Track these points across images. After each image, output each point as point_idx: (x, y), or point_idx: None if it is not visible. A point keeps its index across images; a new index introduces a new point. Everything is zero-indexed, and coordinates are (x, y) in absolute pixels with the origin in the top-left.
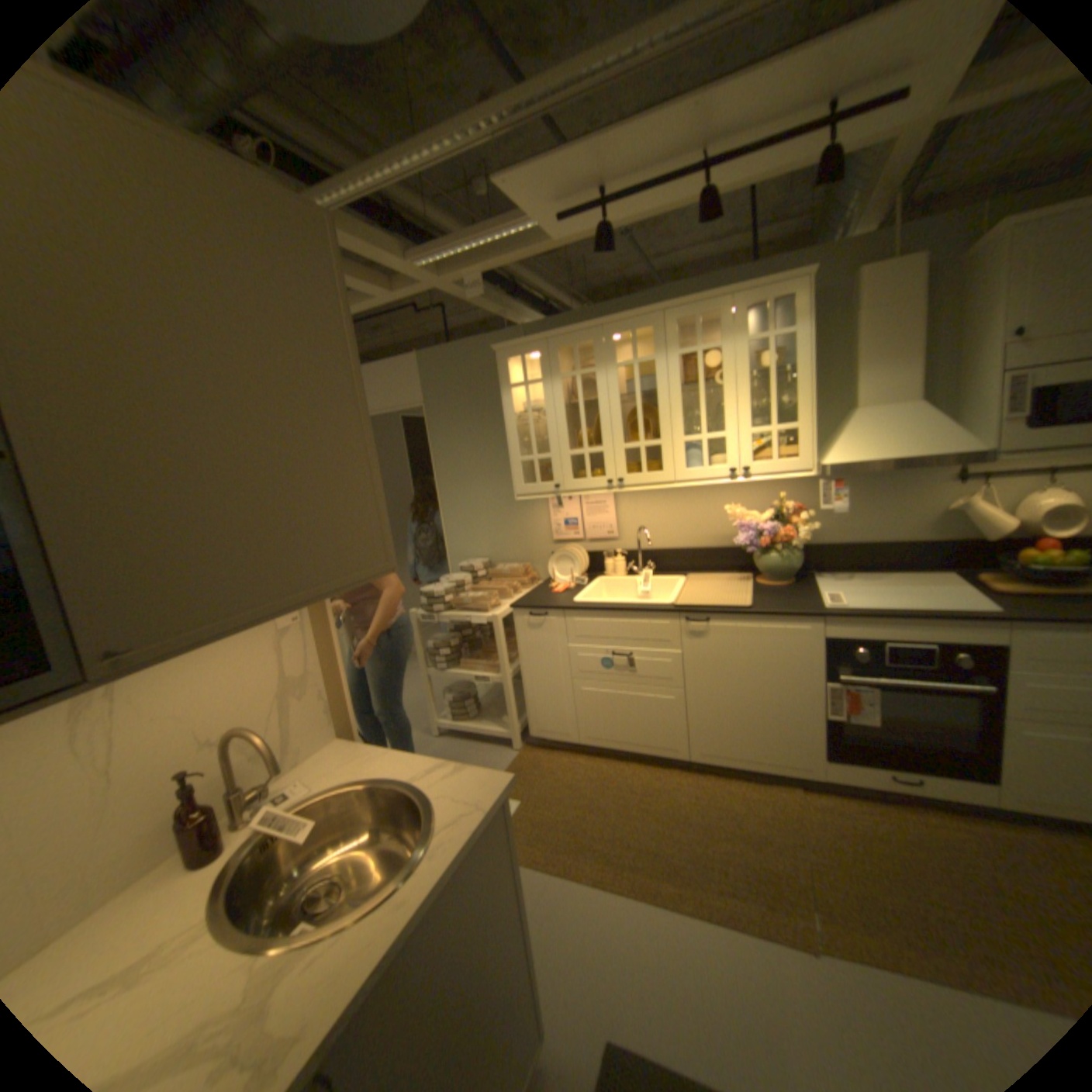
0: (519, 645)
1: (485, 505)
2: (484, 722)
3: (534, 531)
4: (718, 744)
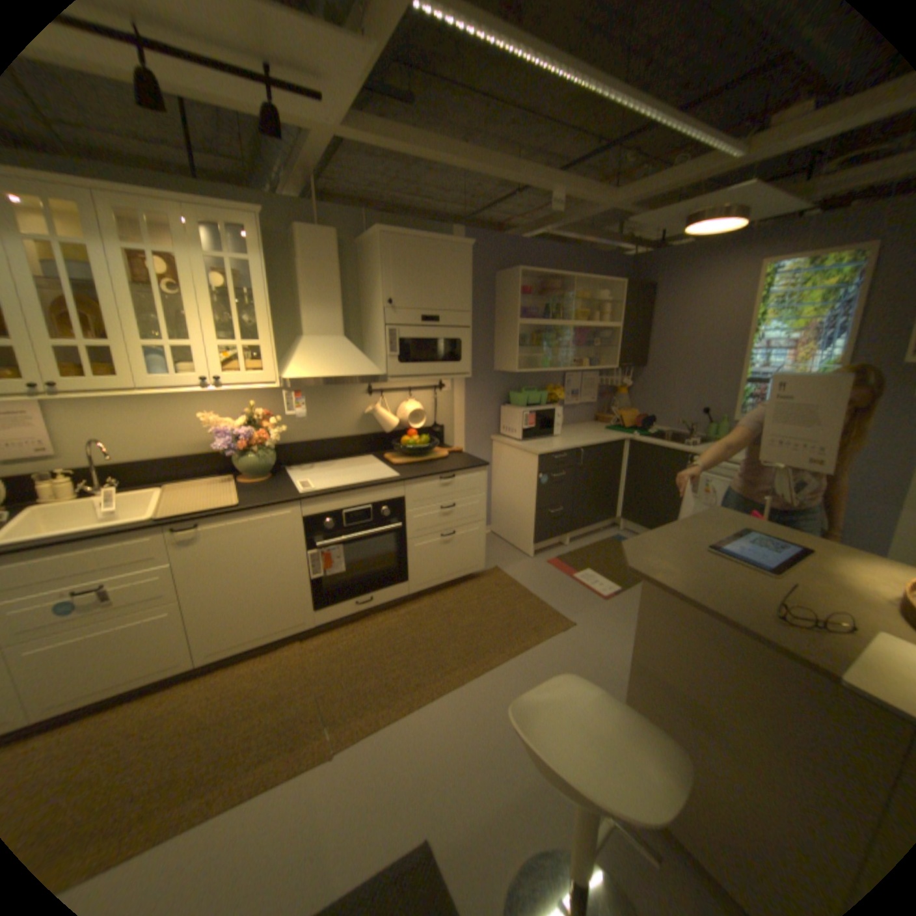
0: None
1: None
2: None
3: None
4: (222, 637)
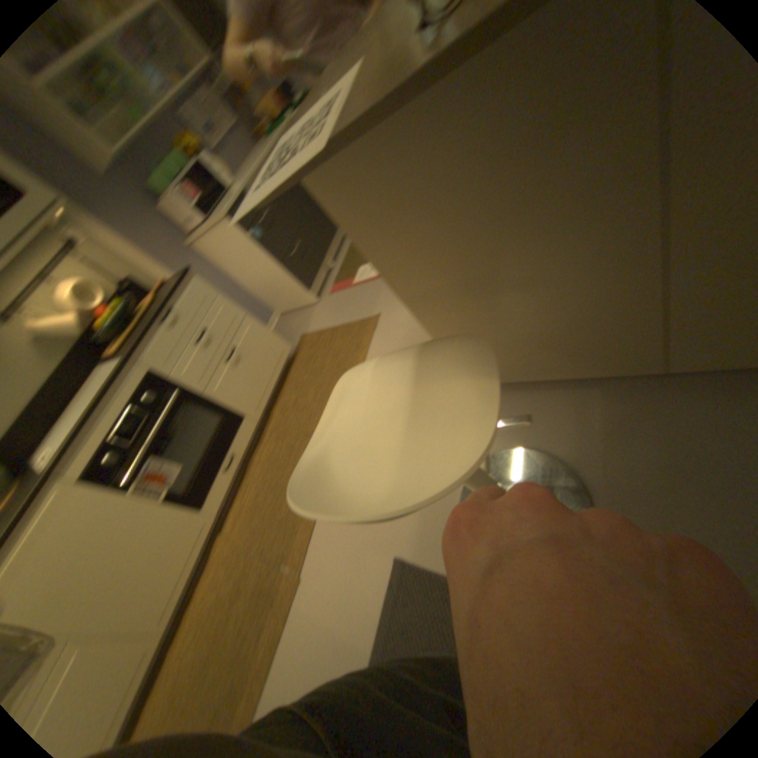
0: None
1: None
2: None
3: None
4: (151, 609)
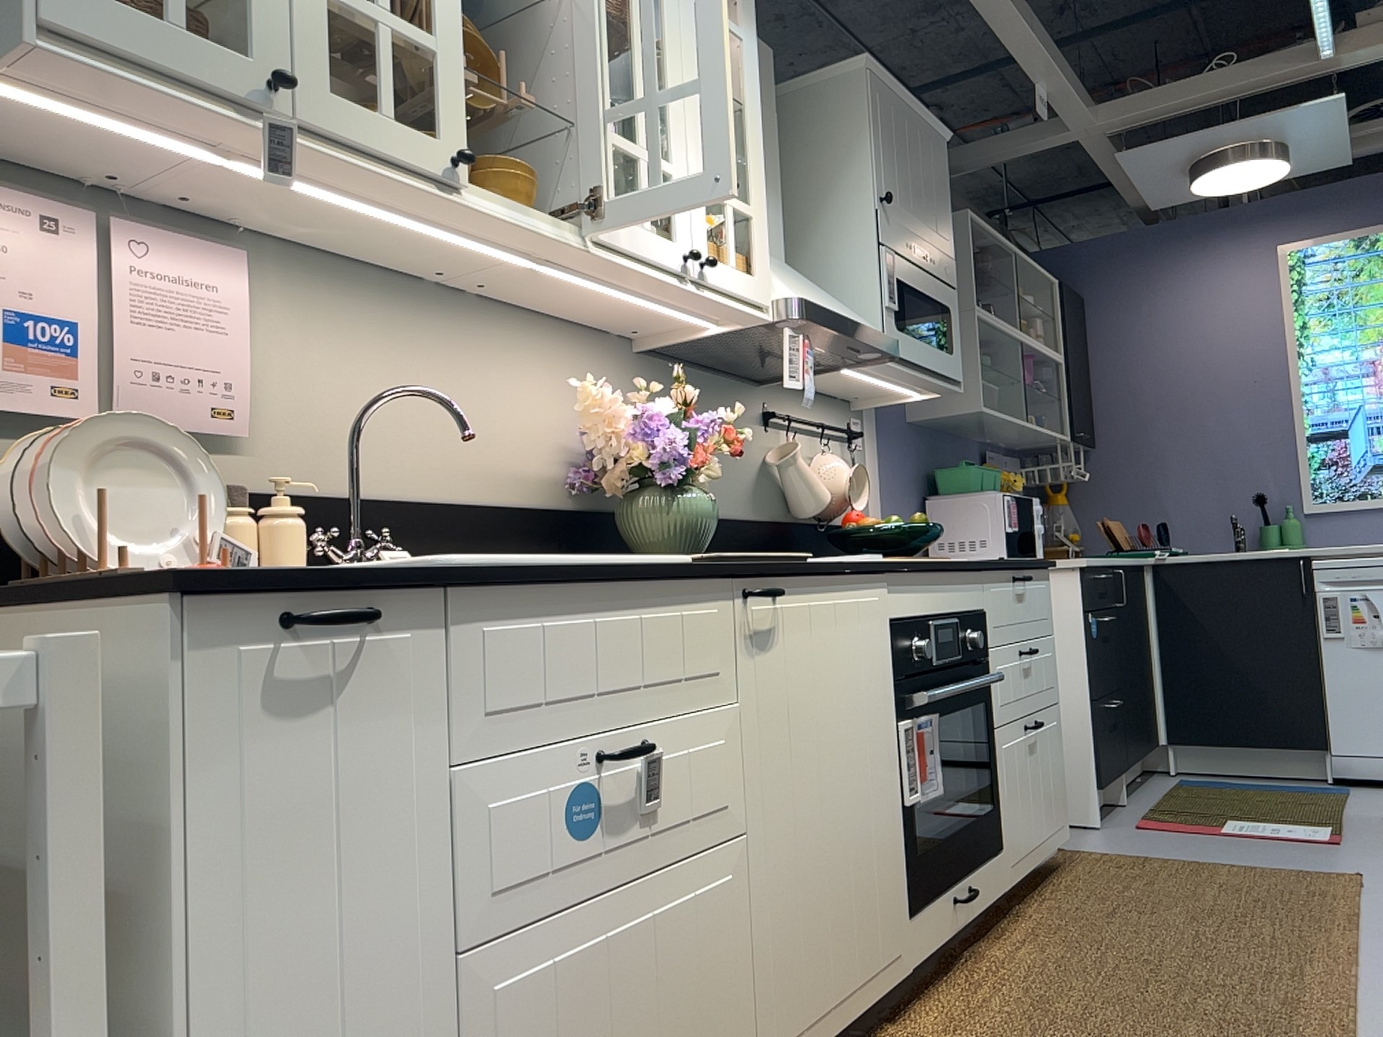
0: (172, 856)
1: None
2: None
3: None
4: (801, 983)
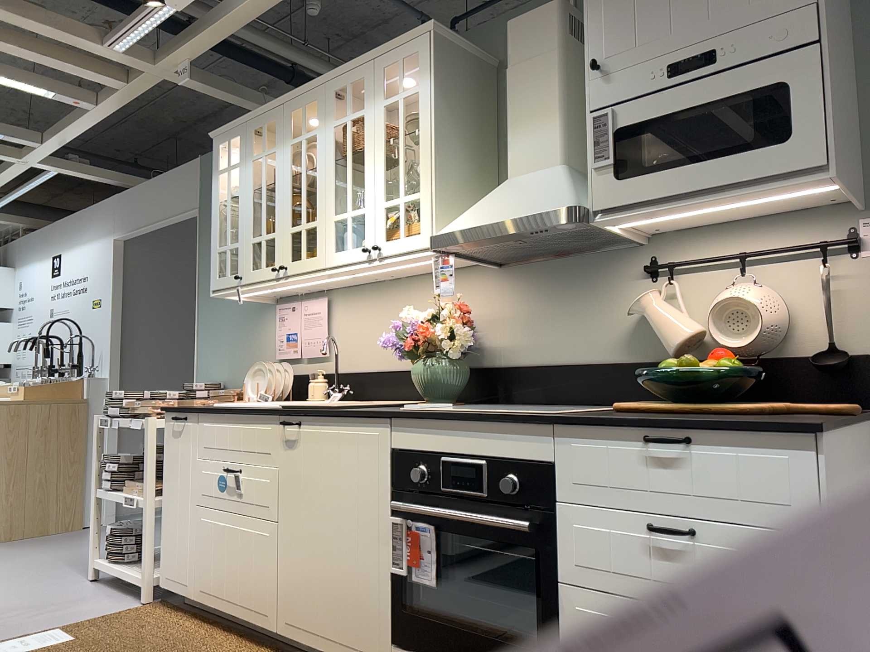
0: (164, 459)
1: (230, 318)
2: (139, 569)
3: (264, 348)
4: (299, 606)
